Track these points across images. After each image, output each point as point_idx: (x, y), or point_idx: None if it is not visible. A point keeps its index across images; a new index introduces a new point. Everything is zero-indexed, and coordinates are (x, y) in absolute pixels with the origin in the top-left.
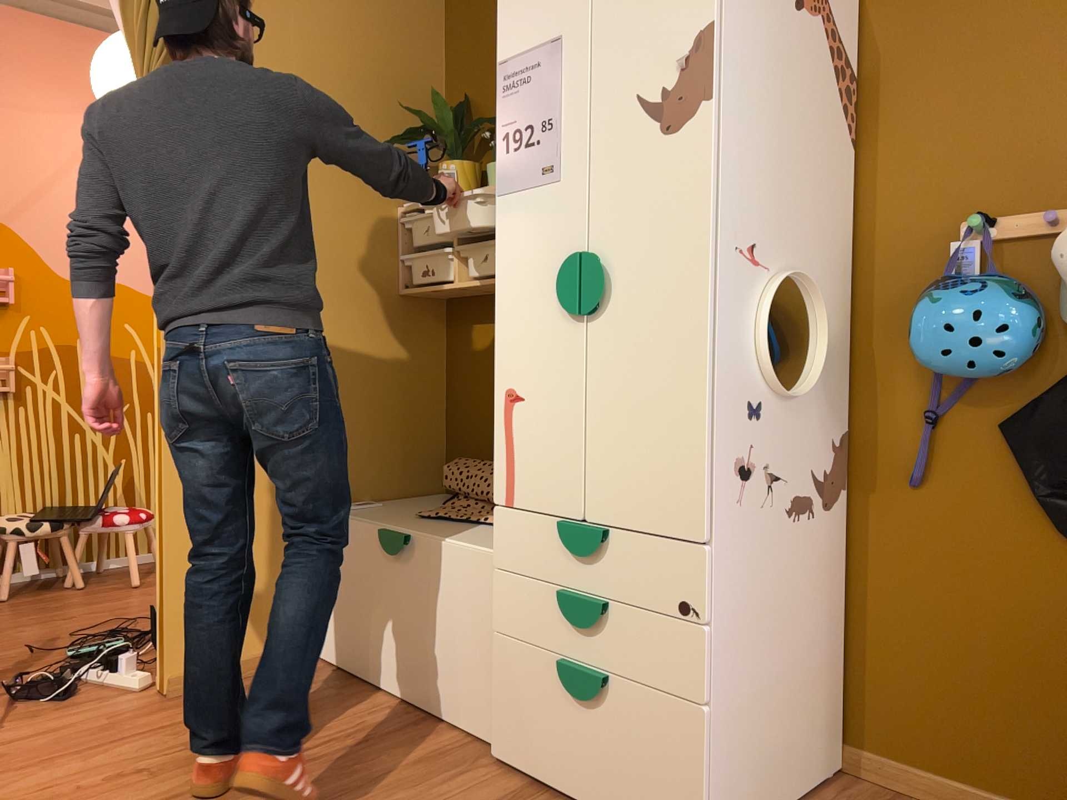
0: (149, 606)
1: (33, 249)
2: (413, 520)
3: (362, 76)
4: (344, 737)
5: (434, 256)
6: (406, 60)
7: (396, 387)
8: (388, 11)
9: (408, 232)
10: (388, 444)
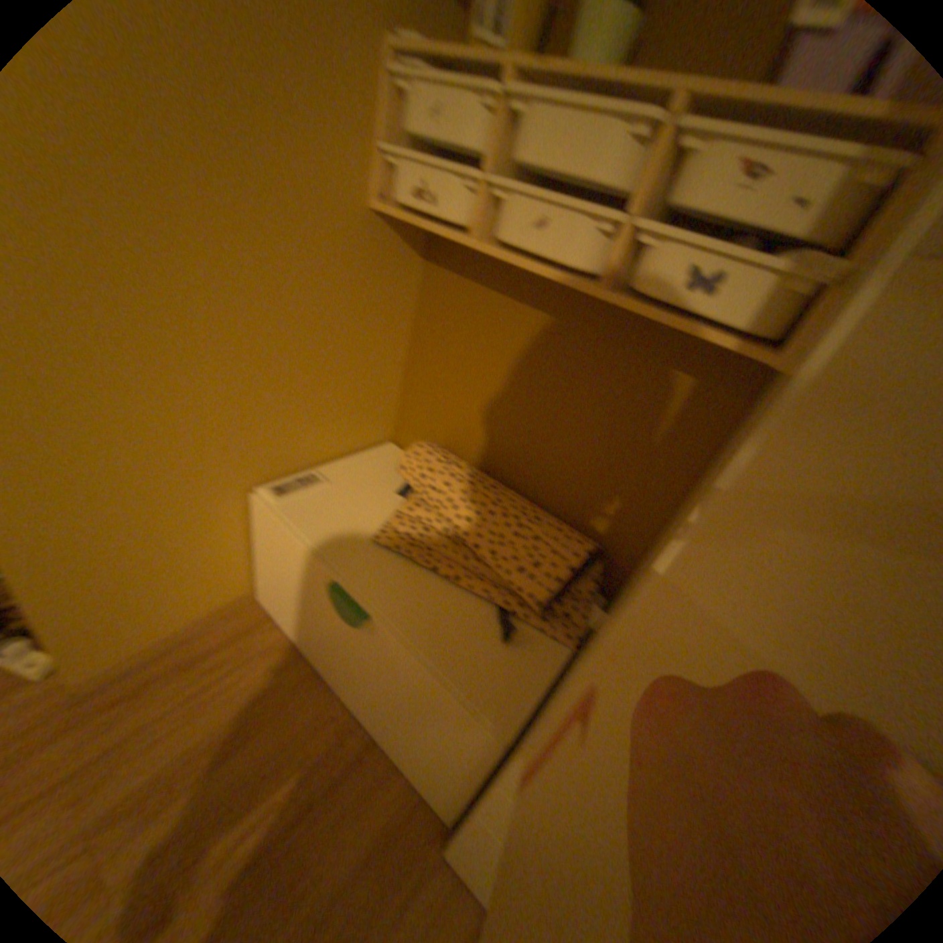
0: None
1: None
2: (372, 554)
3: None
4: (287, 793)
5: (441, 170)
6: None
7: (355, 340)
8: None
9: (399, 94)
10: (340, 405)
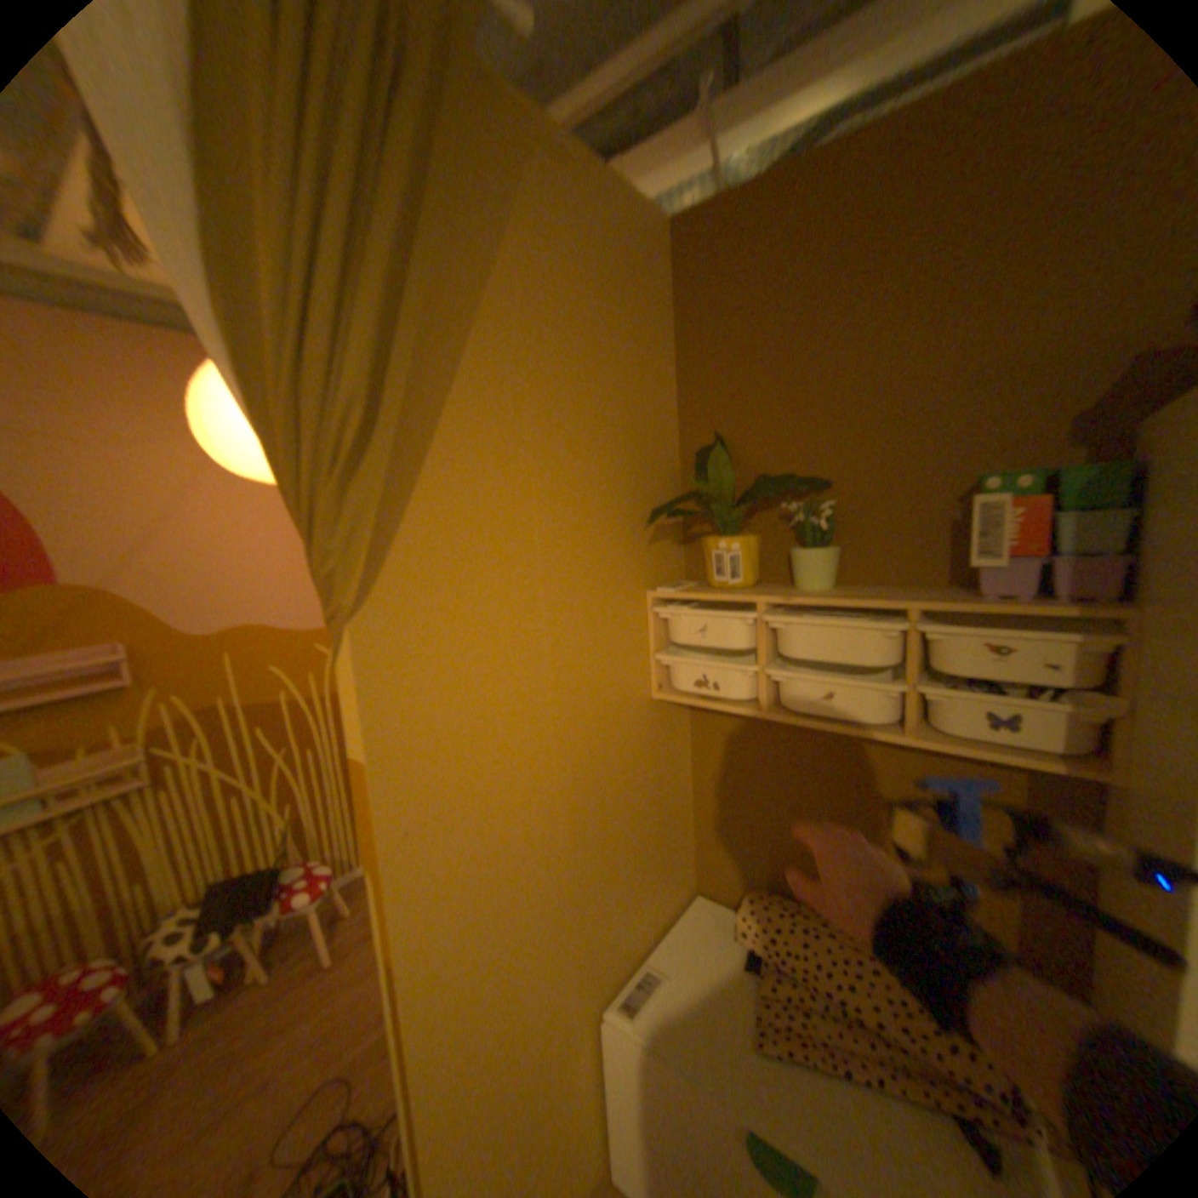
0: (357, 1030)
1: (143, 612)
2: (769, 1076)
3: (603, 423)
4: None
5: (718, 667)
6: (642, 391)
7: (656, 809)
8: (623, 322)
9: (660, 619)
10: (654, 879)
